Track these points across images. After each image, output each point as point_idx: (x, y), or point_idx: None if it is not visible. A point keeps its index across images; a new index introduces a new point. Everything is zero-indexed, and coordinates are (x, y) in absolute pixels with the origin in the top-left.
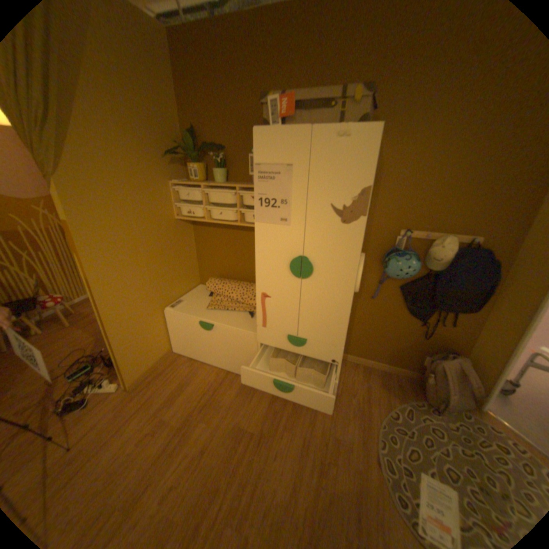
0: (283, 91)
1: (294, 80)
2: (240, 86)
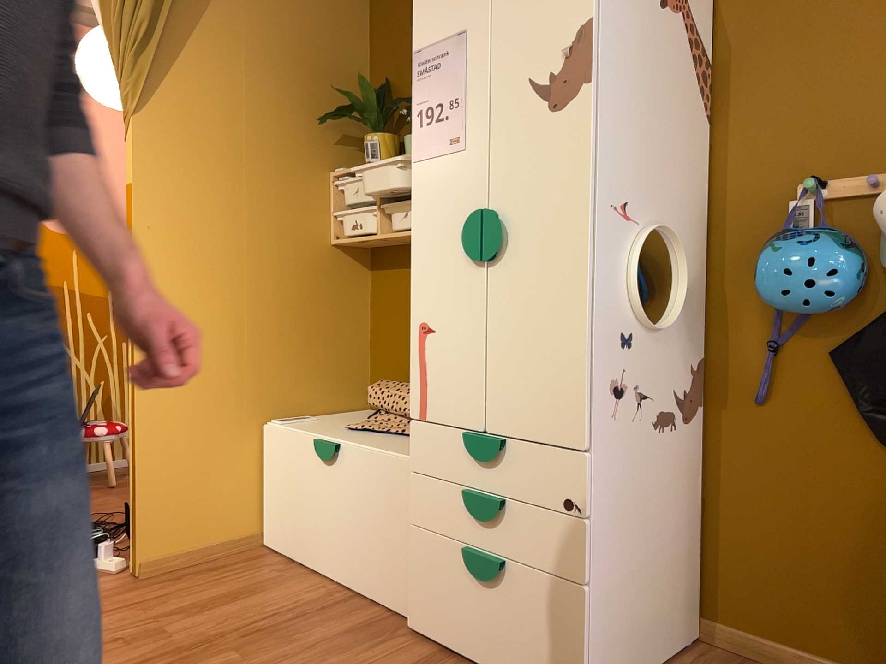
0: None
1: None
2: None
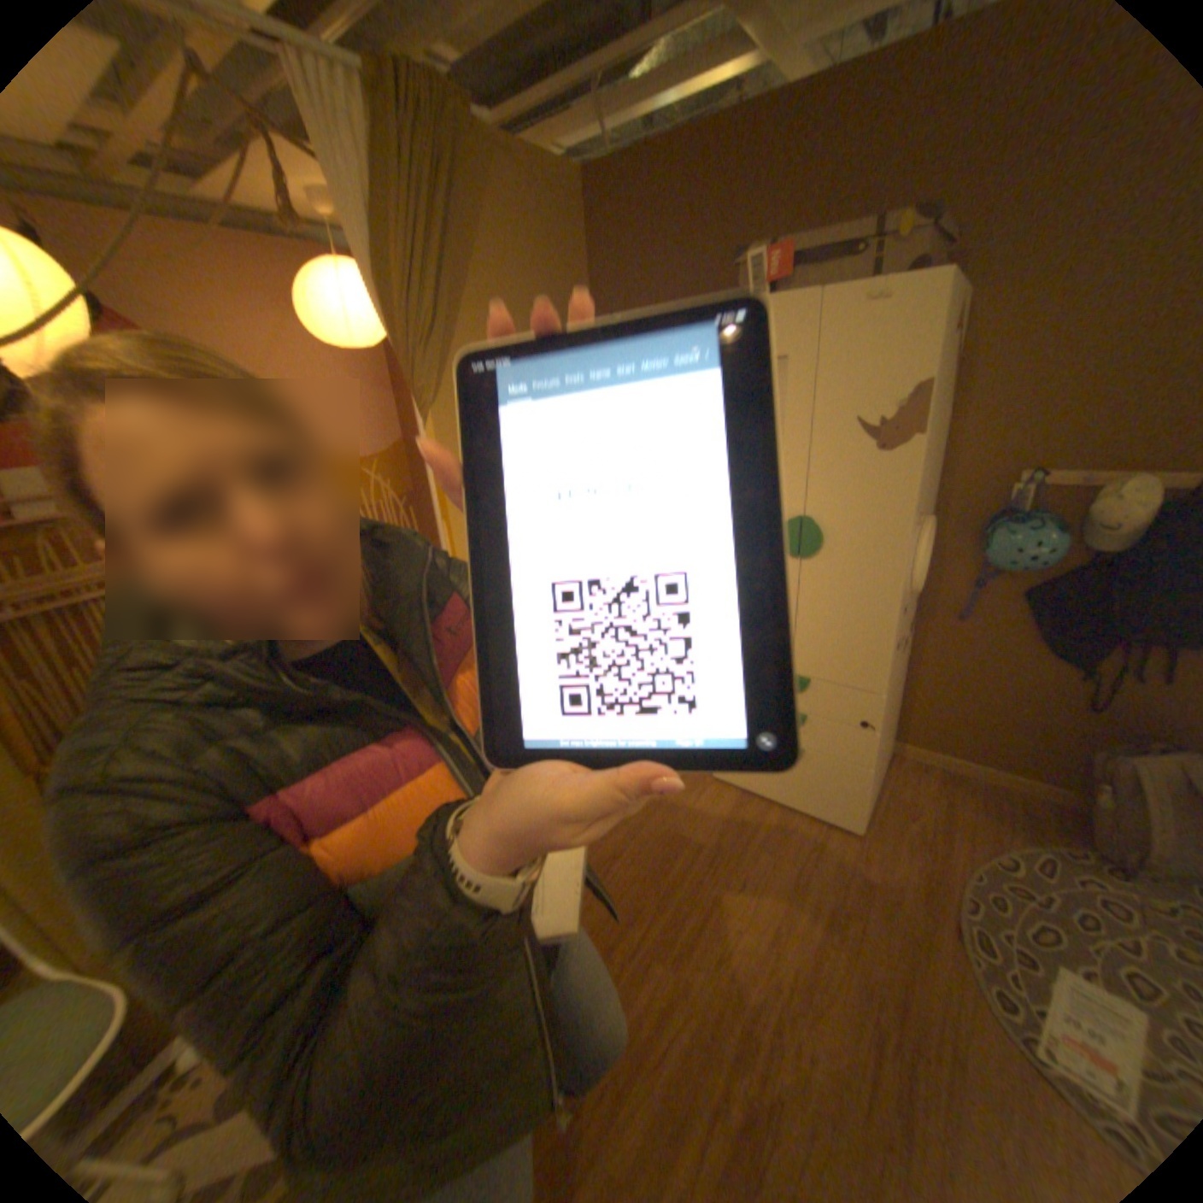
0: (775, 236)
1: (796, 215)
2: (697, 240)
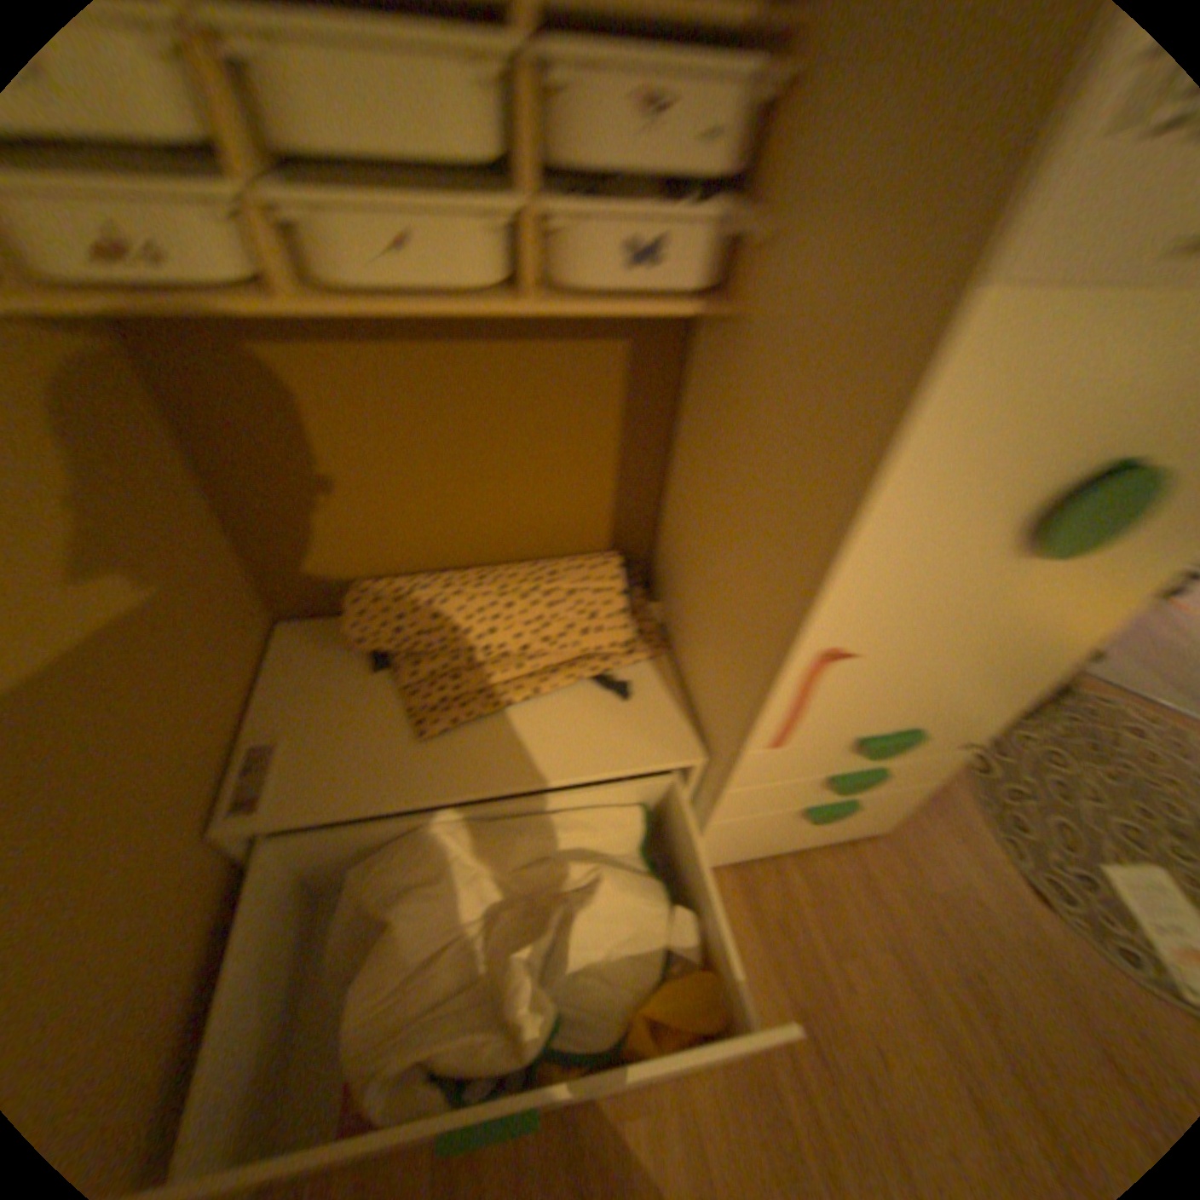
0: None
1: None
2: None
